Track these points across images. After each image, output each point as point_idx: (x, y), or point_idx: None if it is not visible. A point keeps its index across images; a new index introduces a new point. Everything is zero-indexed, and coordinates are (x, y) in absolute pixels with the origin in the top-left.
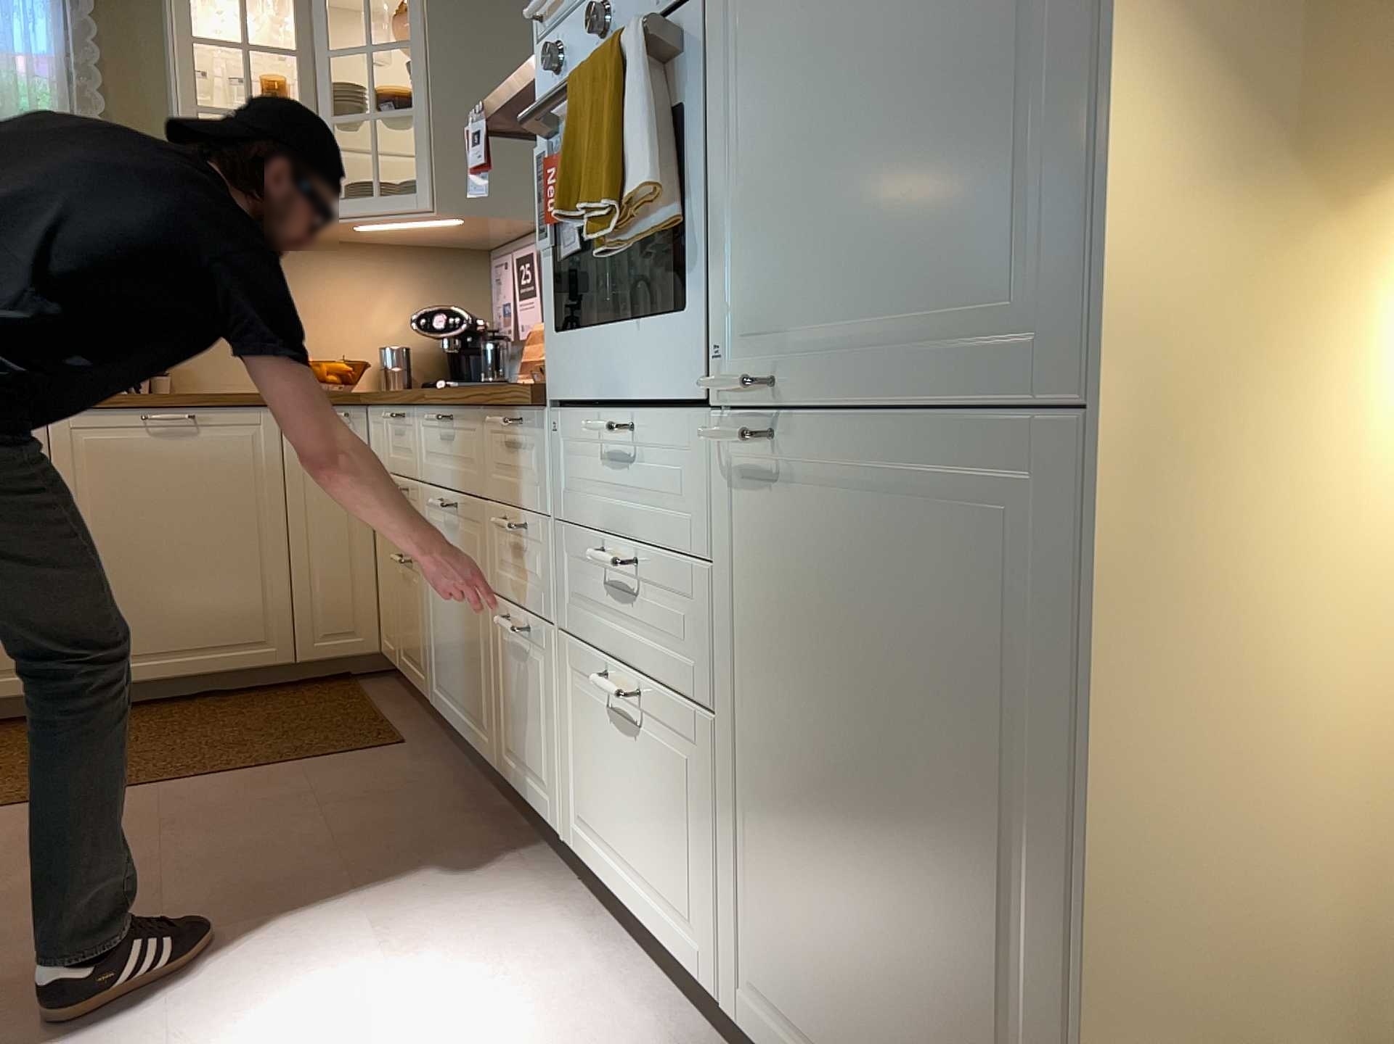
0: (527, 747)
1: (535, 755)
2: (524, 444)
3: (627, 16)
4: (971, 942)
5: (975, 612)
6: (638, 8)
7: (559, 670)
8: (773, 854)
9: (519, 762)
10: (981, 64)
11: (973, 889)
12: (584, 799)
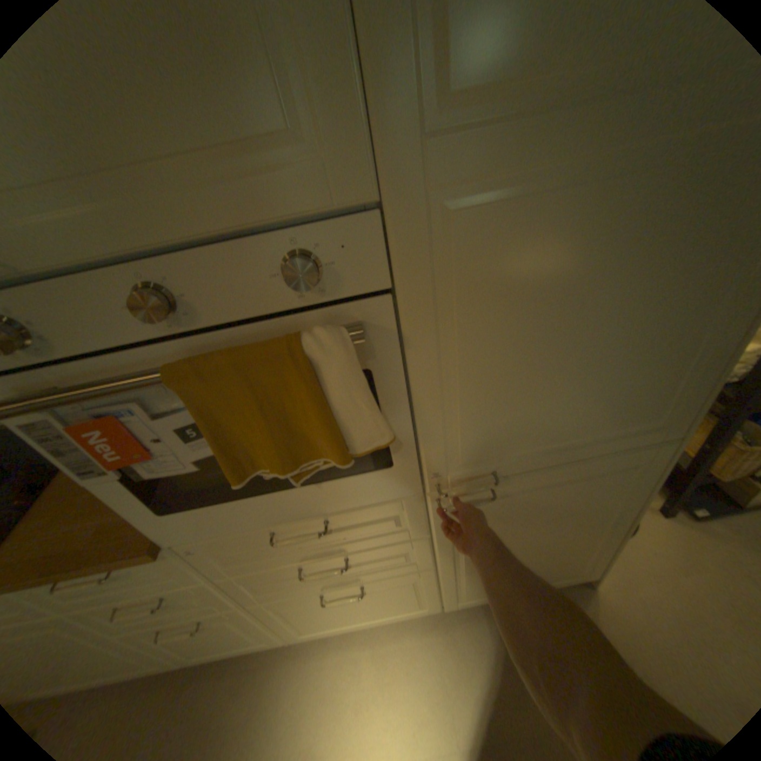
0: (218, 648)
1: (232, 645)
2: (121, 576)
3: (204, 302)
4: (580, 548)
5: (603, 495)
6: (230, 296)
7: (247, 617)
8: (475, 577)
9: (210, 654)
10: (667, 350)
11: (583, 541)
12: (303, 629)
